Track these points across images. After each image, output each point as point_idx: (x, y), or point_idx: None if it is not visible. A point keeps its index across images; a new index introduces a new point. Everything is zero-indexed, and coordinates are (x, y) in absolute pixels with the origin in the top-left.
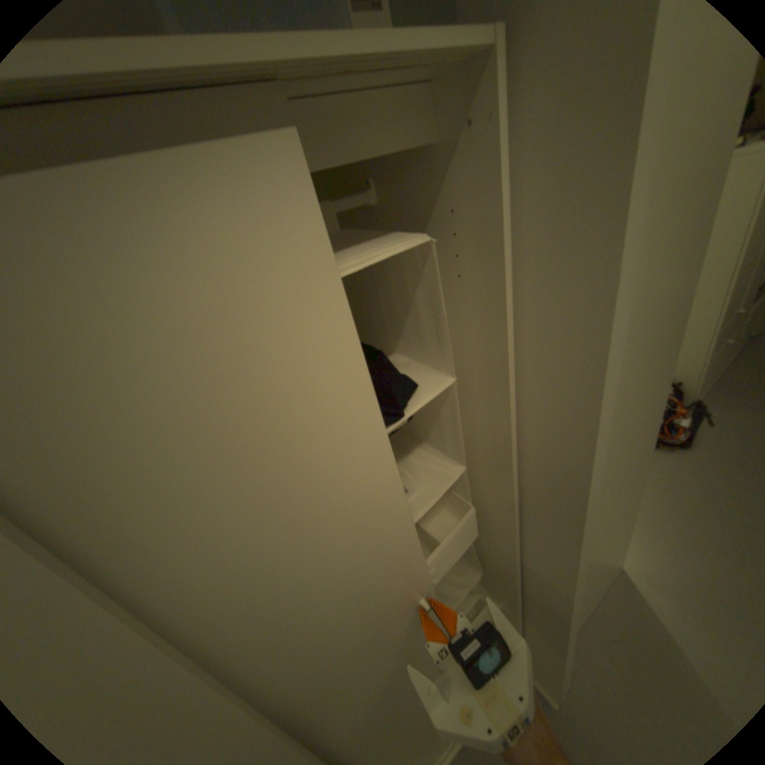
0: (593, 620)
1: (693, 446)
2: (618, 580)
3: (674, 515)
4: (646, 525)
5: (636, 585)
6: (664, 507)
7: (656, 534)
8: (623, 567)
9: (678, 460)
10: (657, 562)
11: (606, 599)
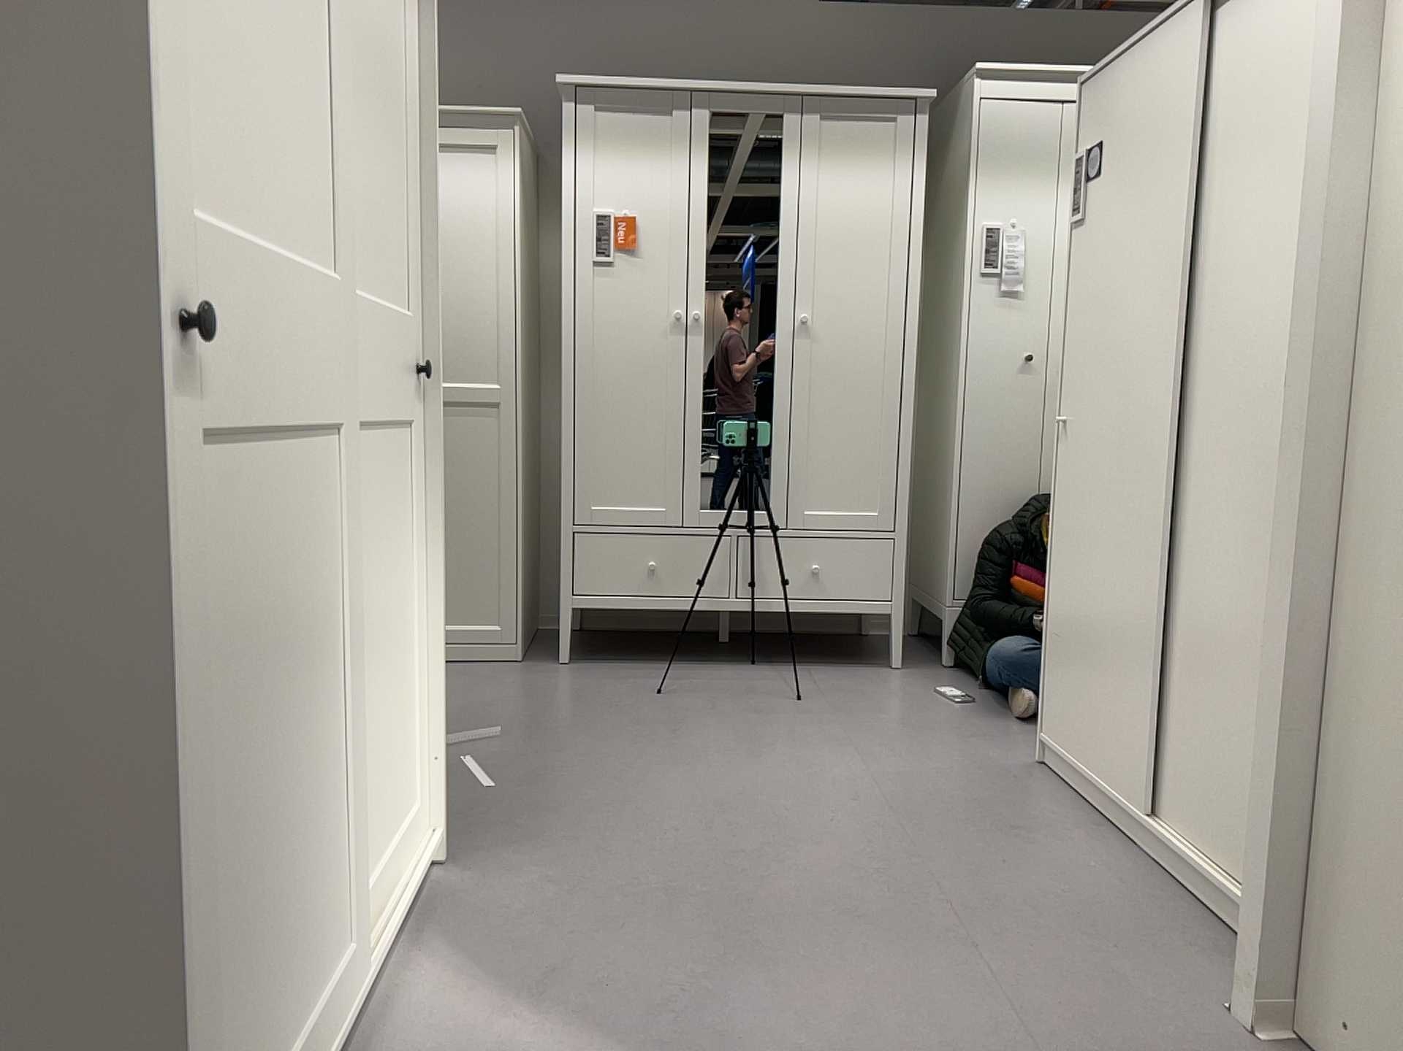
0: None
1: None
2: None
3: None
4: None
5: None
6: None
7: None
8: None
9: None
10: None
11: None
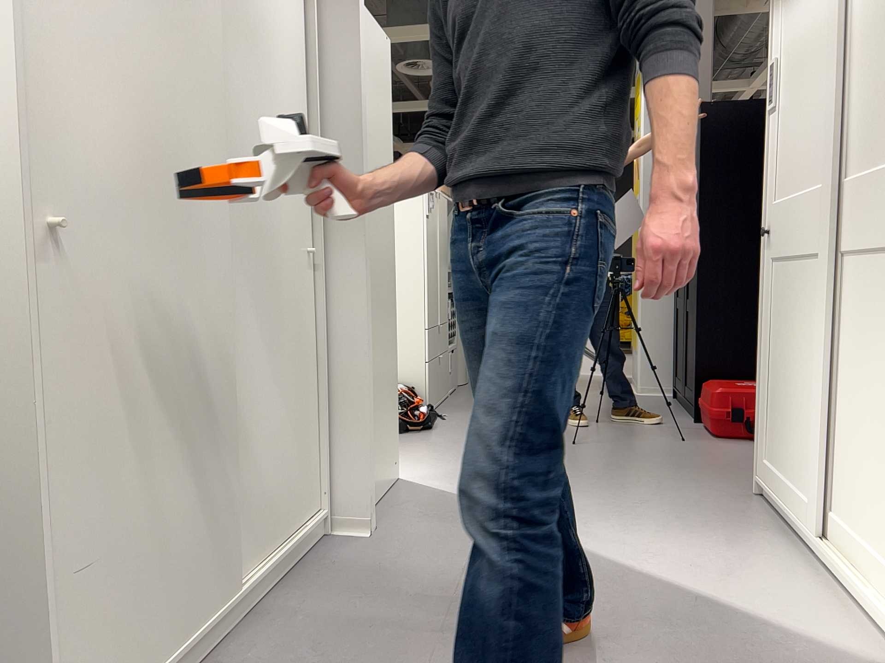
0: (382, 498)
1: (433, 428)
2: (396, 480)
3: (429, 452)
4: (409, 459)
5: (411, 480)
6: (420, 451)
7: (418, 461)
8: (398, 467)
9: (424, 434)
10: (423, 470)
11: (390, 489)
